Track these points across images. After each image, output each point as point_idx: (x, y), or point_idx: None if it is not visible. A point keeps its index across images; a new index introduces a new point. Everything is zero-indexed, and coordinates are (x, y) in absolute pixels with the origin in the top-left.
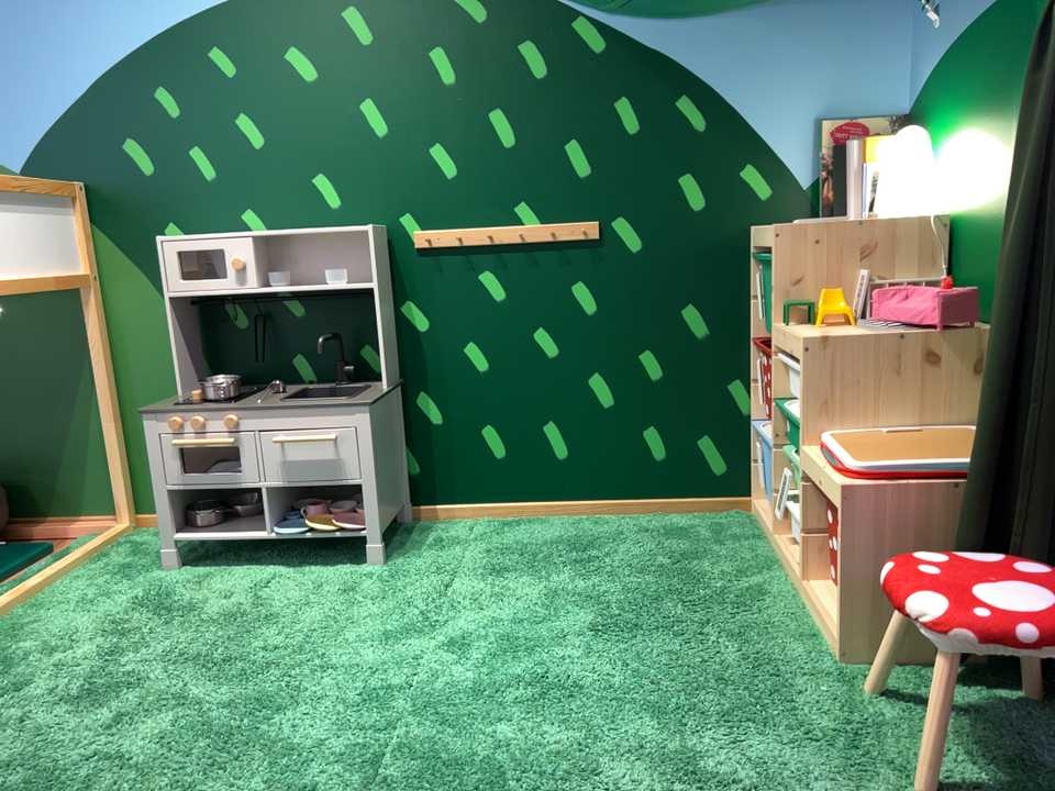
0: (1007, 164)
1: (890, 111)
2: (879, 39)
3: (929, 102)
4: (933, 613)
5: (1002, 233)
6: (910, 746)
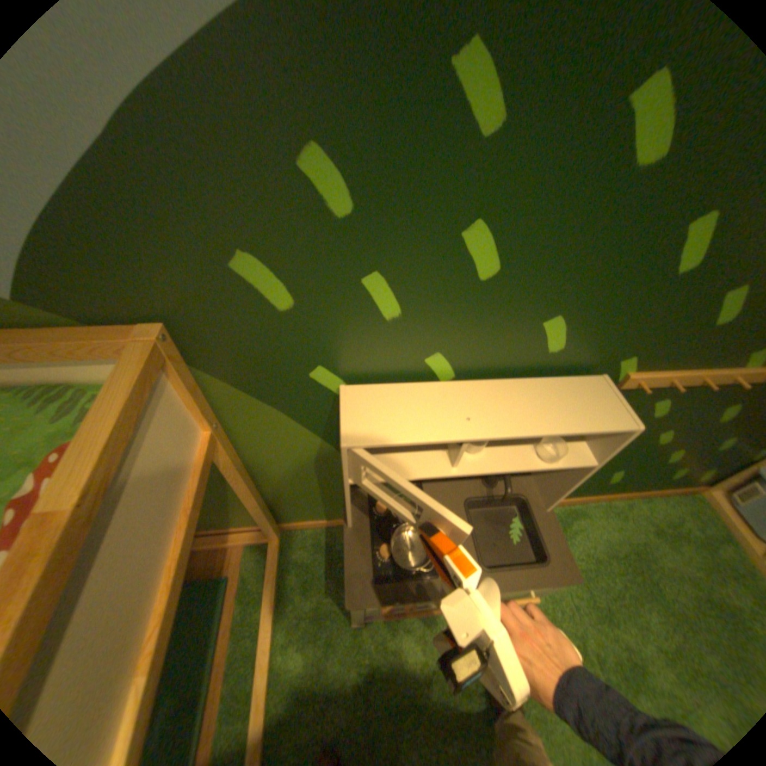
0: None
1: None
2: None
3: None
4: None
5: None
6: None
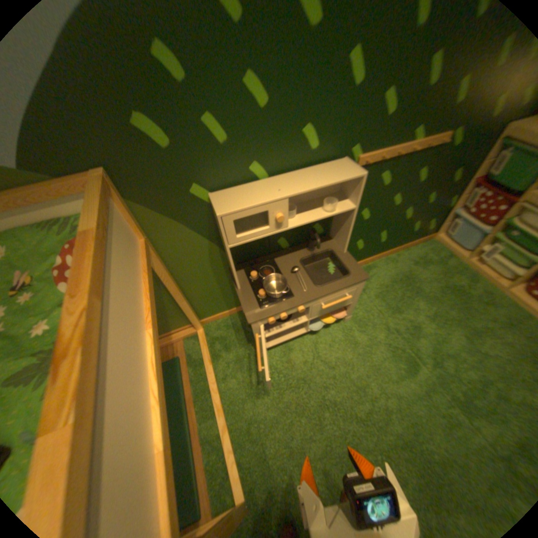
0: None
1: None
2: None
3: None
4: None
5: None
6: None
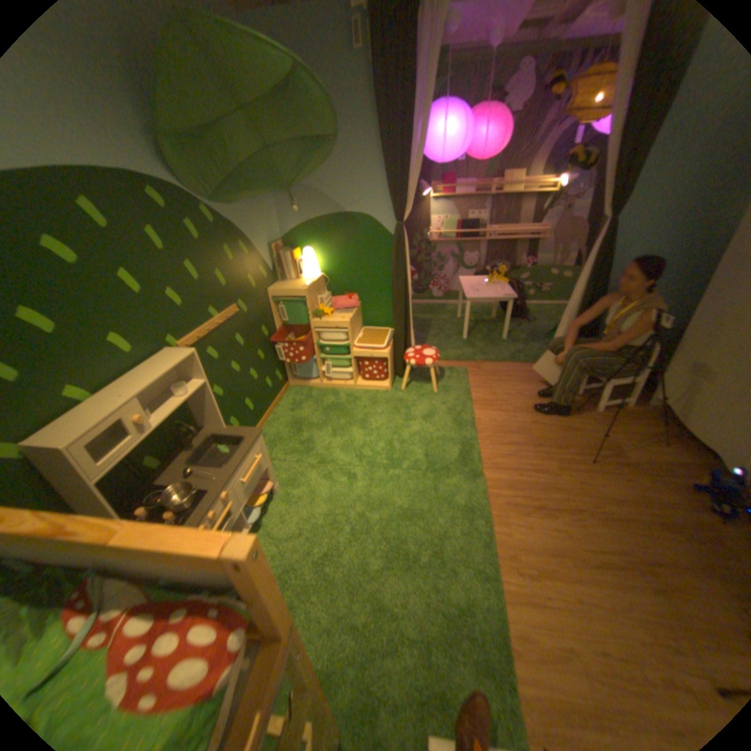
0: (349, 261)
1: (278, 238)
2: (271, 212)
3: (297, 237)
4: (429, 362)
5: (351, 279)
6: (420, 390)
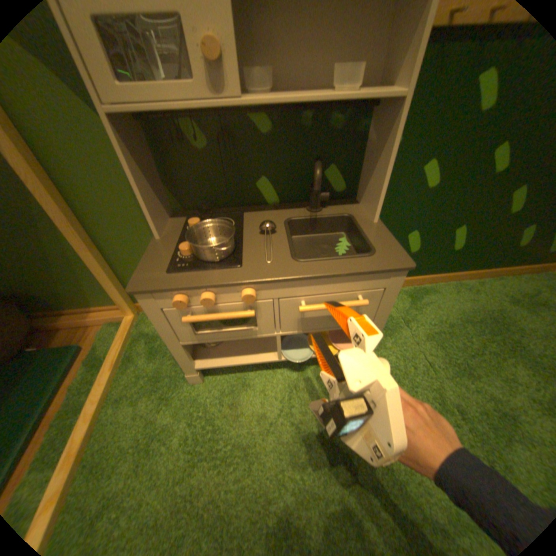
0: None
1: None
2: None
3: None
4: None
5: None
6: None
